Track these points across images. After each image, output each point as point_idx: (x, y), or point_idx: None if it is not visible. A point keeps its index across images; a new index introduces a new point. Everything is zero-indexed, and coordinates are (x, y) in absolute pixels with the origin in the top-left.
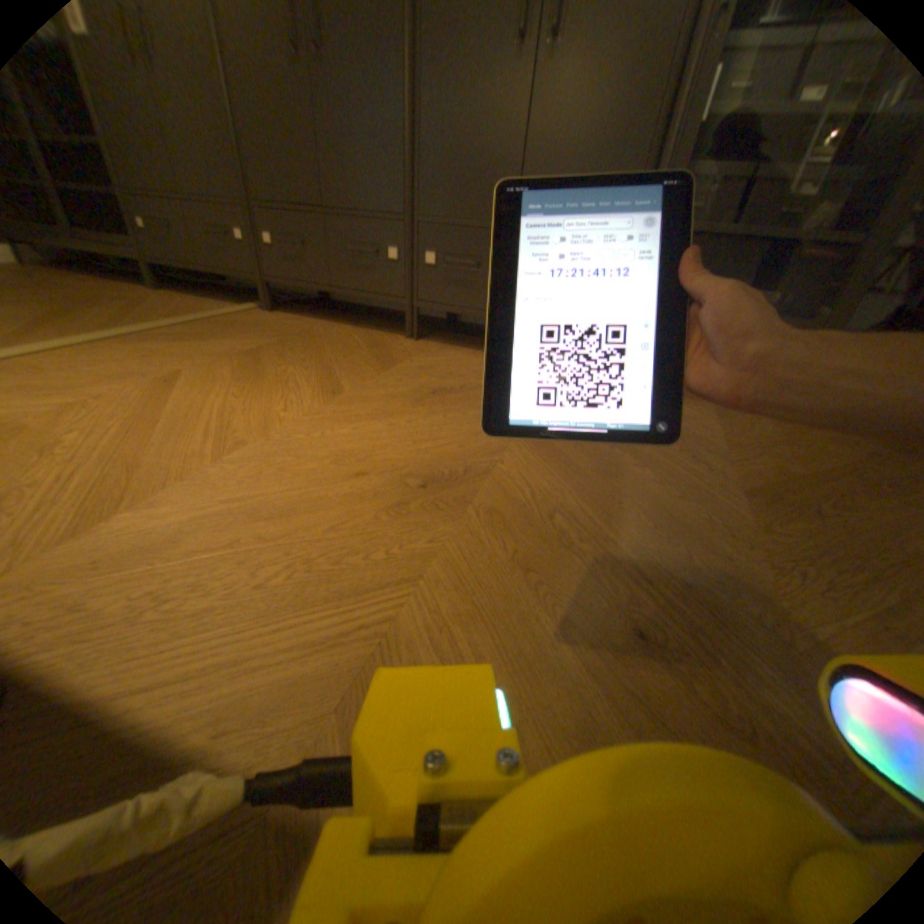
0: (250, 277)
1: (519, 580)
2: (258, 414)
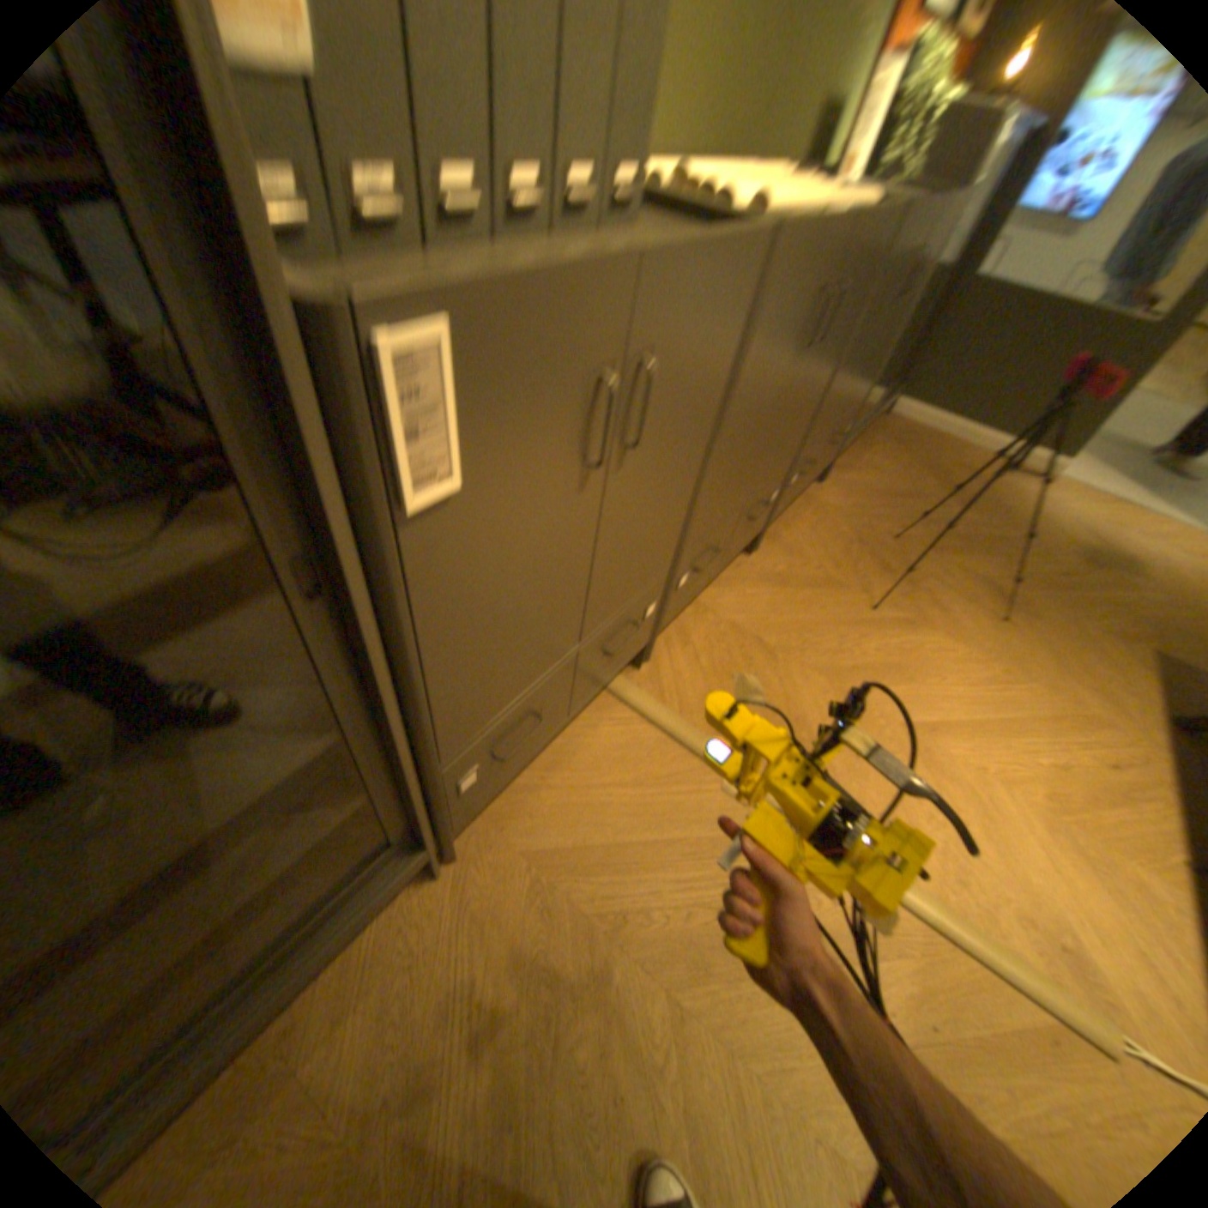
0: (638, 650)
1: (1058, 596)
2: (969, 668)
